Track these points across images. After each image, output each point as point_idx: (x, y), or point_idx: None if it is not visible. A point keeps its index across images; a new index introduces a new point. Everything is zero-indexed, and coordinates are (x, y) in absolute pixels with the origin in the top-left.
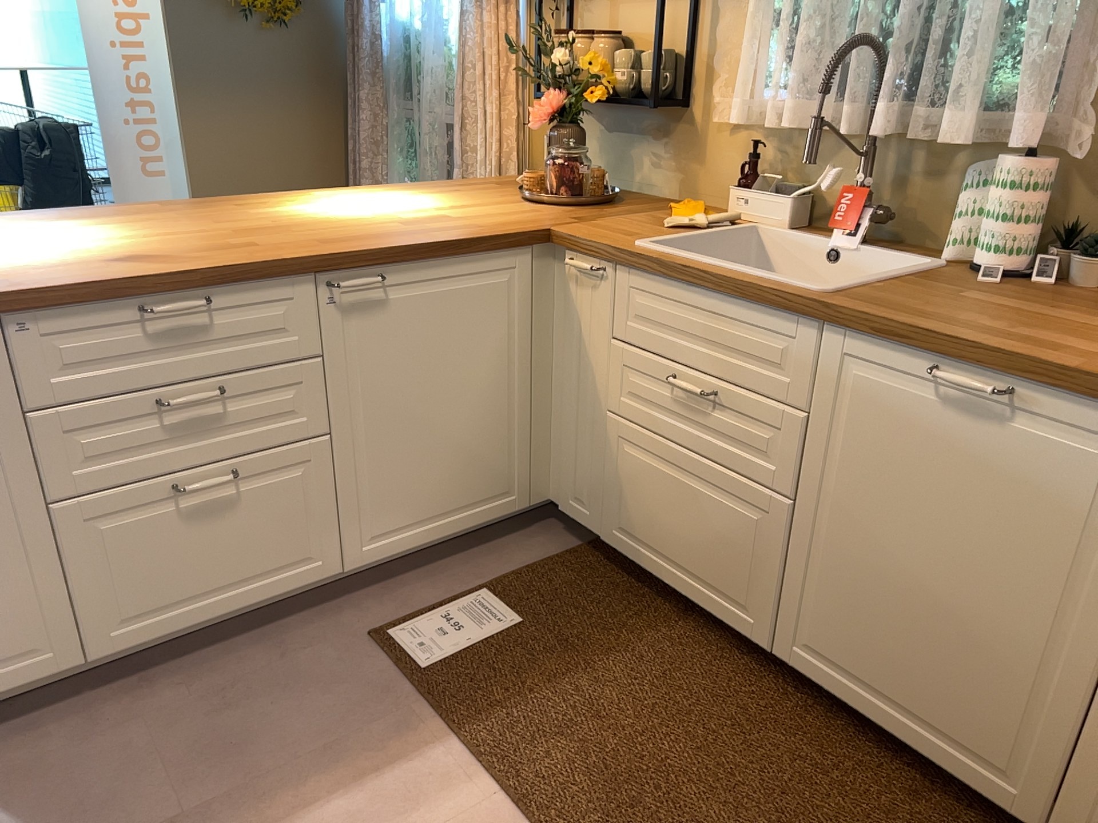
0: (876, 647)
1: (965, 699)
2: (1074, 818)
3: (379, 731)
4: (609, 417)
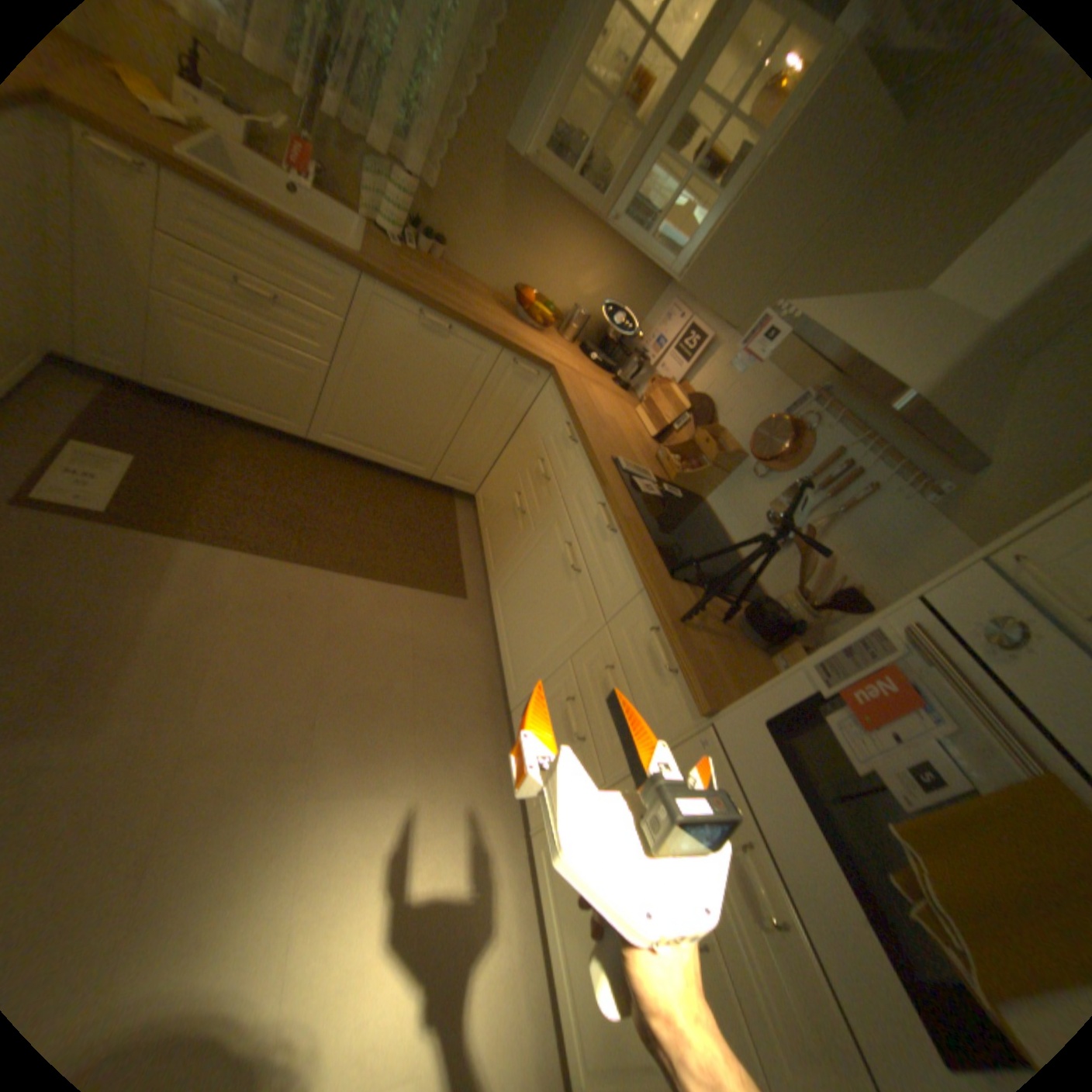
0: (371, 430)
1: (409, 444)
2: (442, 473)
3: (128, 561)
4: (154, 297)
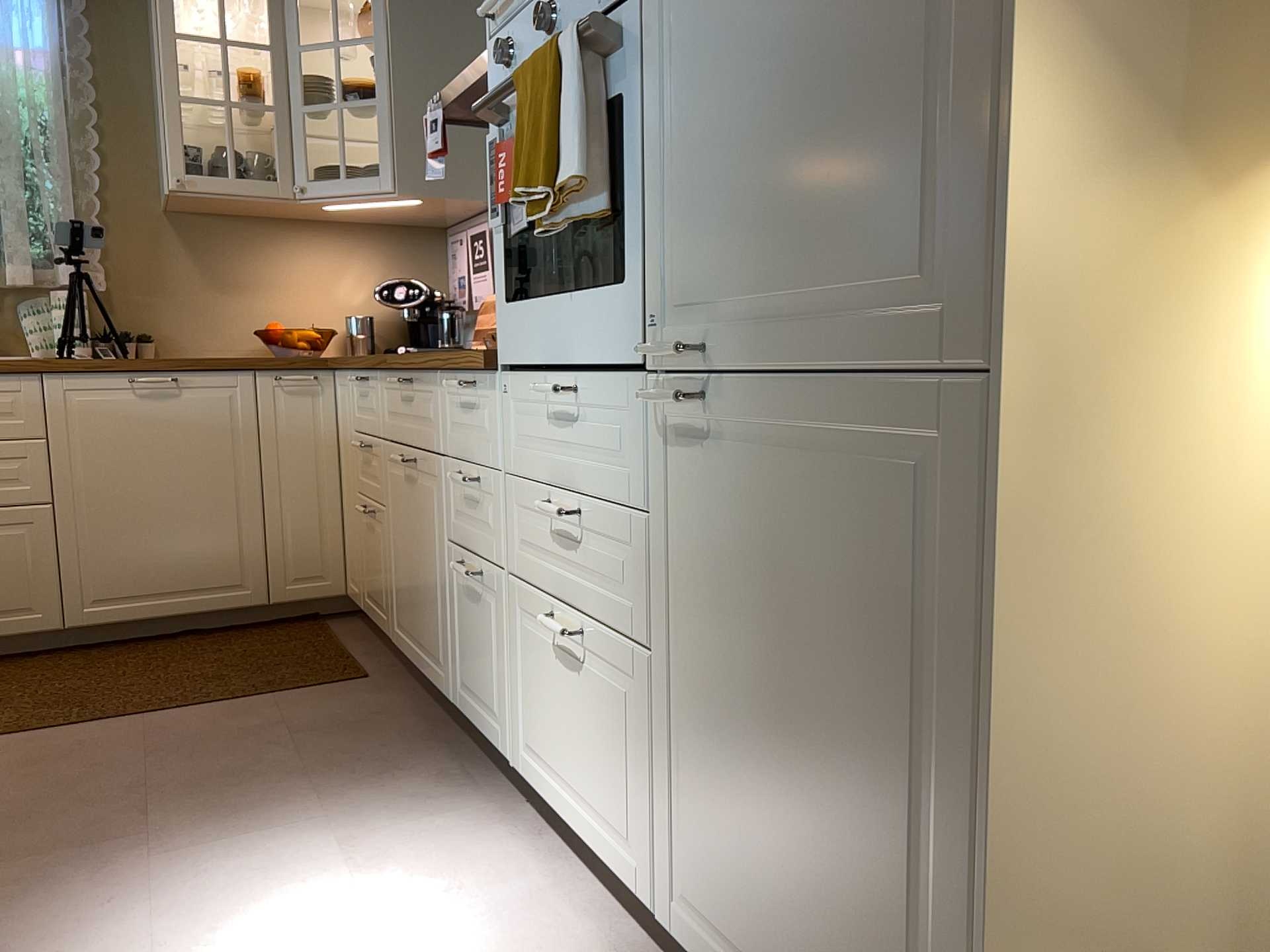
0: (144, 565)
1: (206, 559)
2: (276, 581)
3: None
4: None
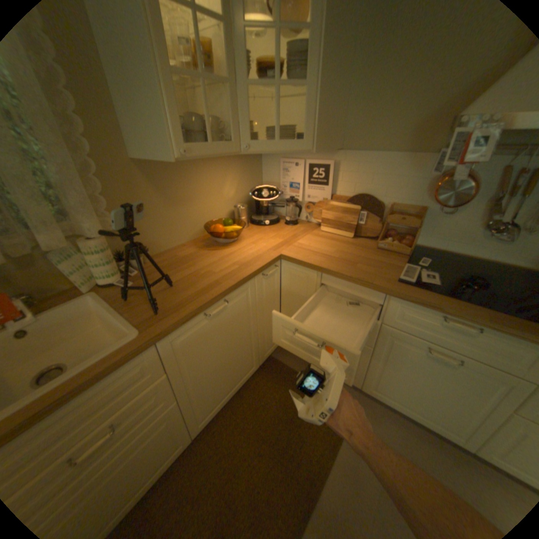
0: (220, 390)
1: (241, 369)
2: (262, 357)
3: None
4: None
